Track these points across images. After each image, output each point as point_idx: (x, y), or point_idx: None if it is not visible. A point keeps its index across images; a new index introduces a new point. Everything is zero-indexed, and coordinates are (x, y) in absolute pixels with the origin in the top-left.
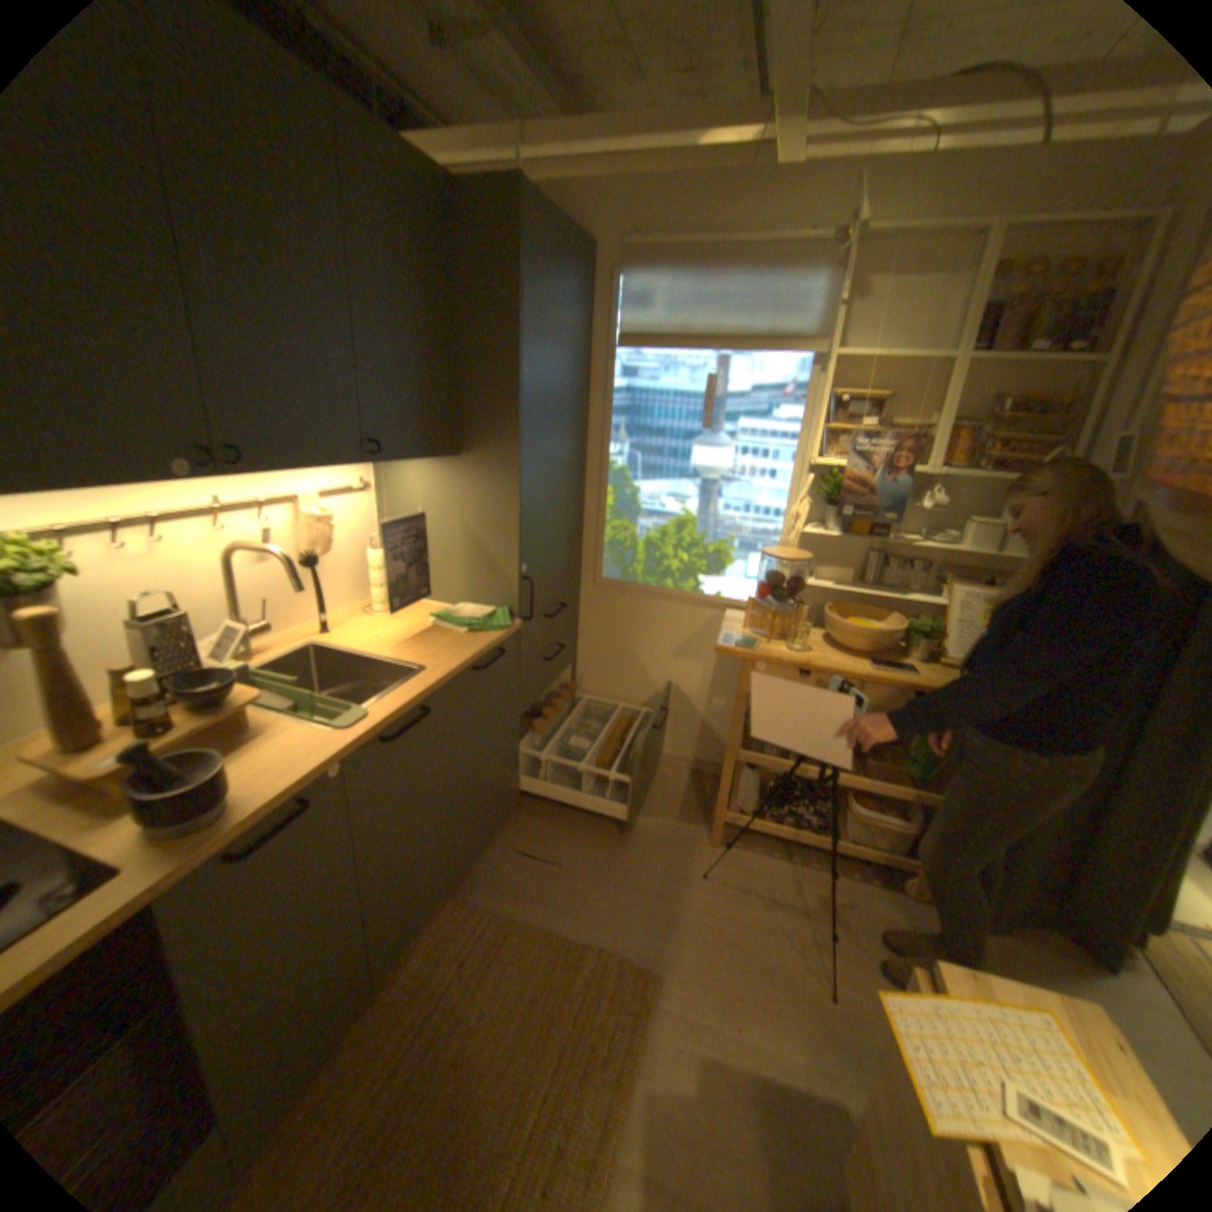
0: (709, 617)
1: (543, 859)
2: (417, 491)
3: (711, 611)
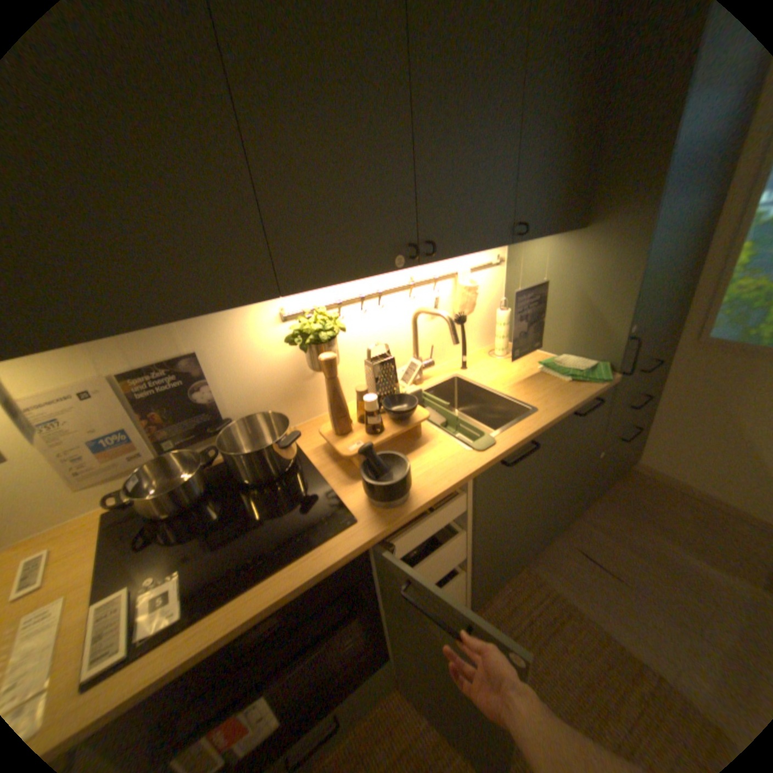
0: None
1: (604, 566)
2: (540, 261)
3: None
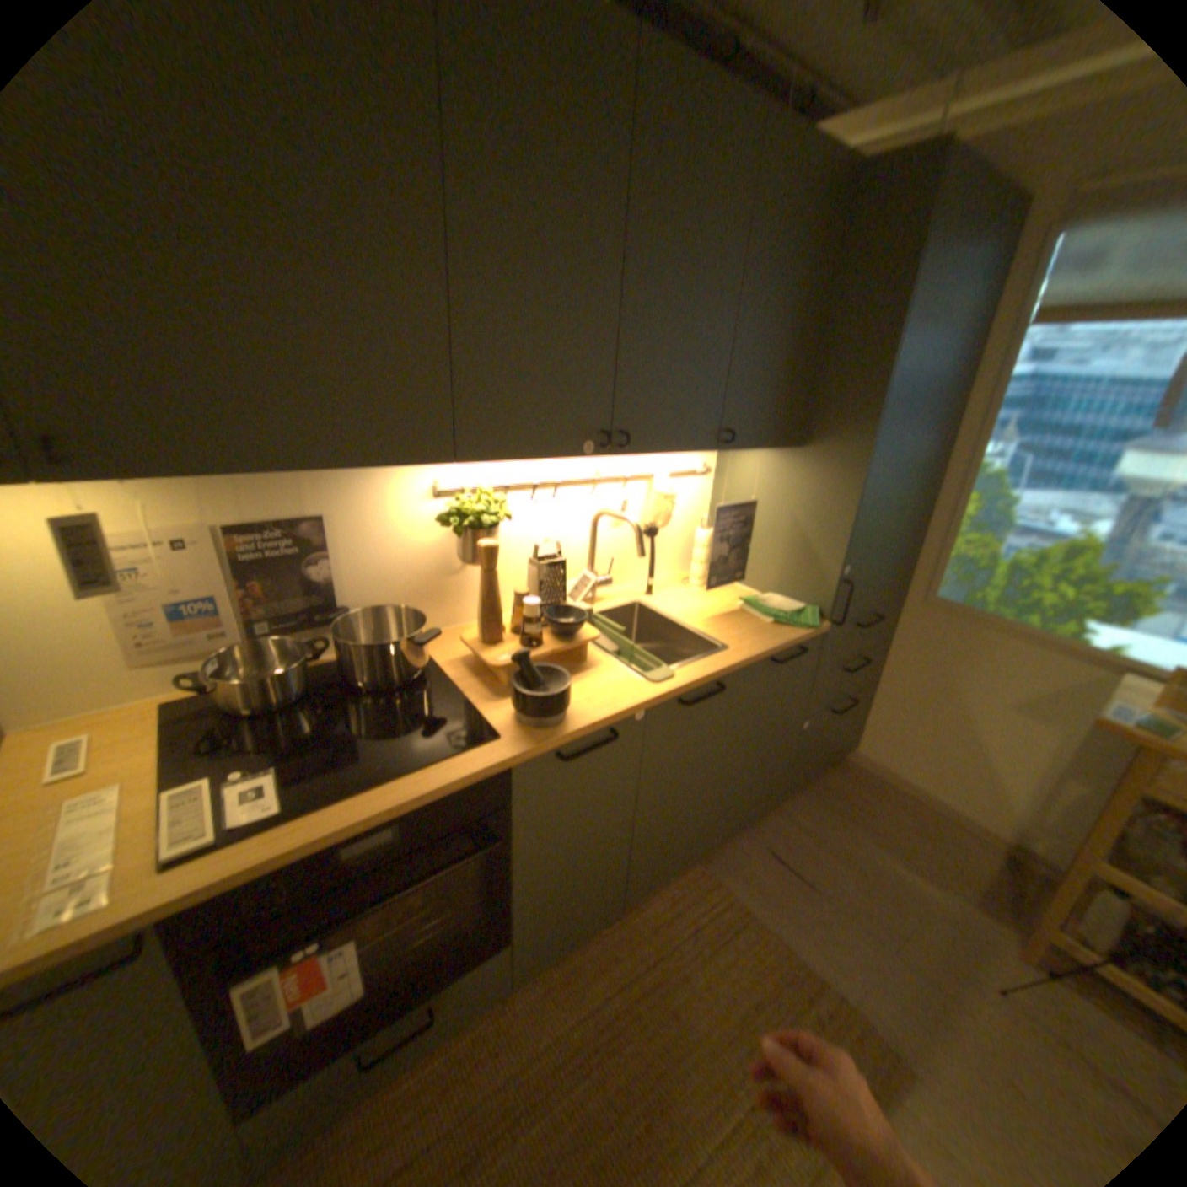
0: (1093, 676)
1: (796, 872)
2: (751, 479)
3: (1099, 670)
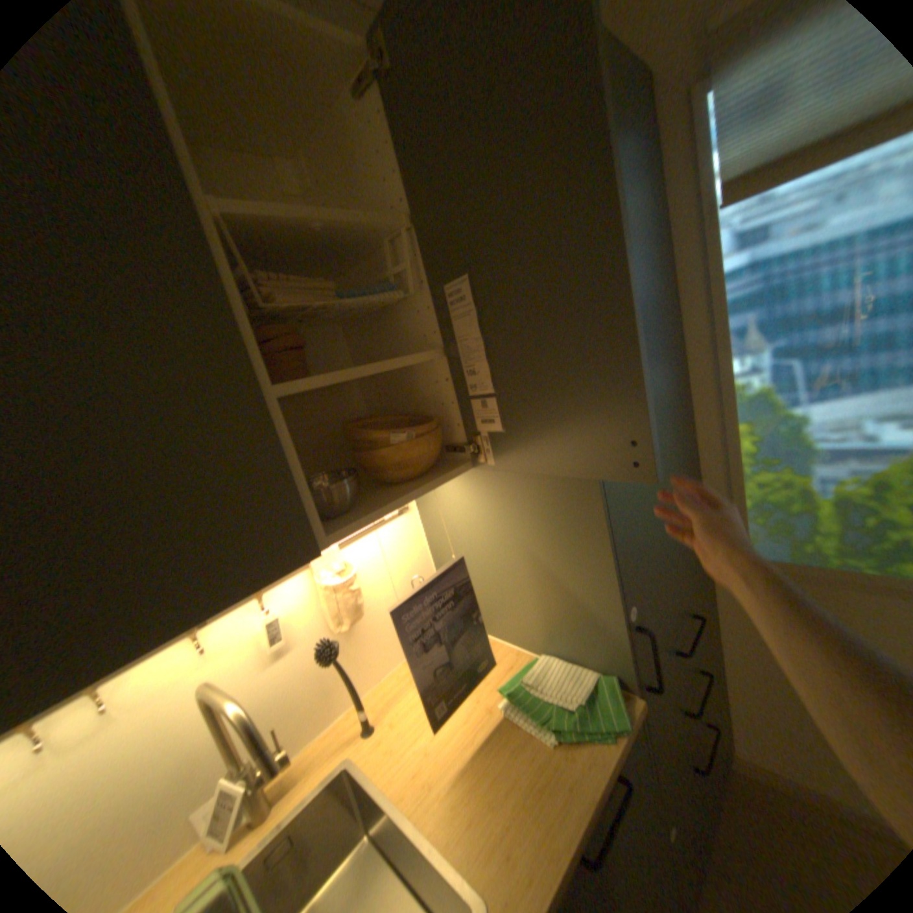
0: None
1: None
2: (458, 504)
3: None
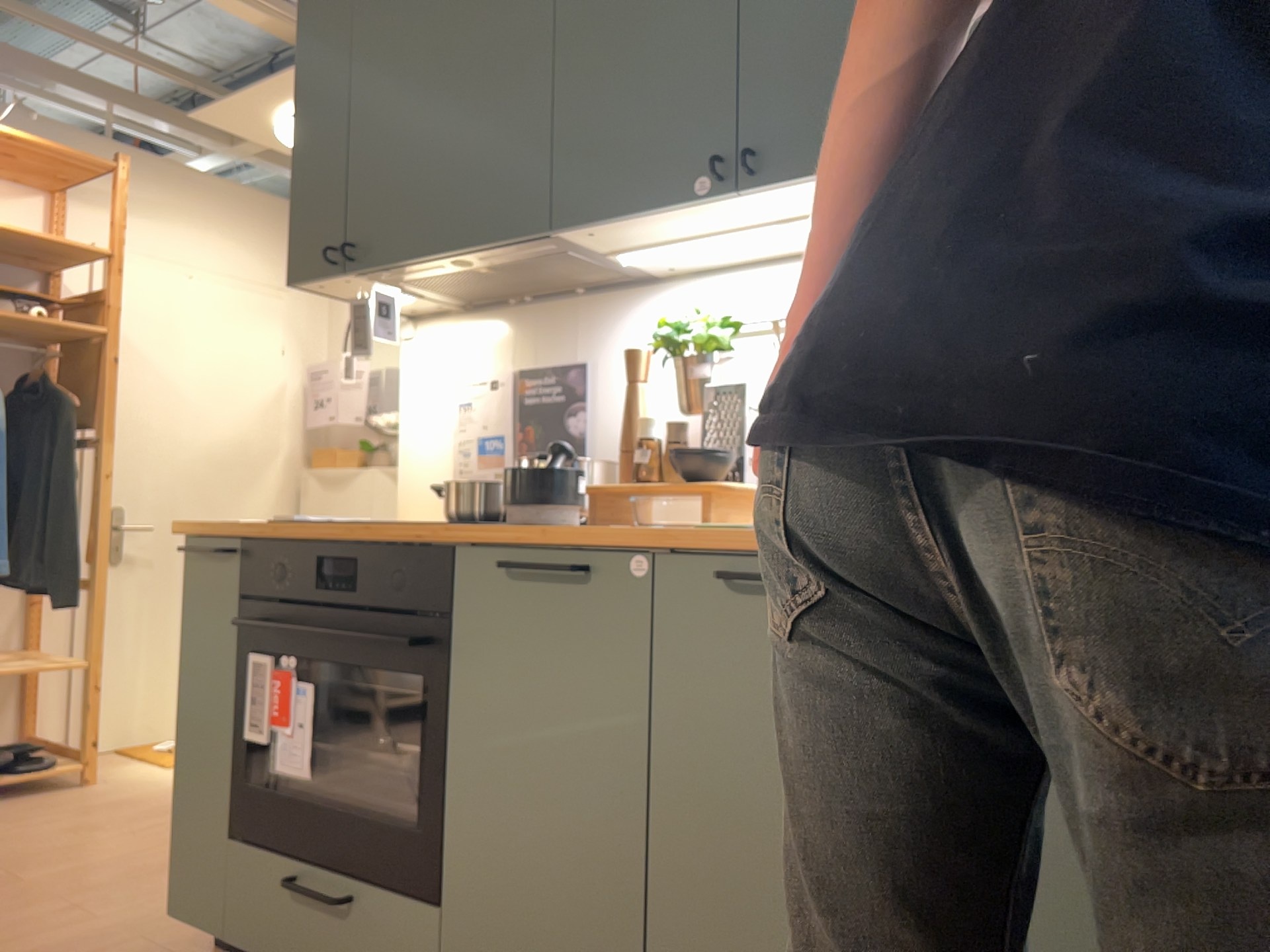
0: None
1: None
2: None
3: None
